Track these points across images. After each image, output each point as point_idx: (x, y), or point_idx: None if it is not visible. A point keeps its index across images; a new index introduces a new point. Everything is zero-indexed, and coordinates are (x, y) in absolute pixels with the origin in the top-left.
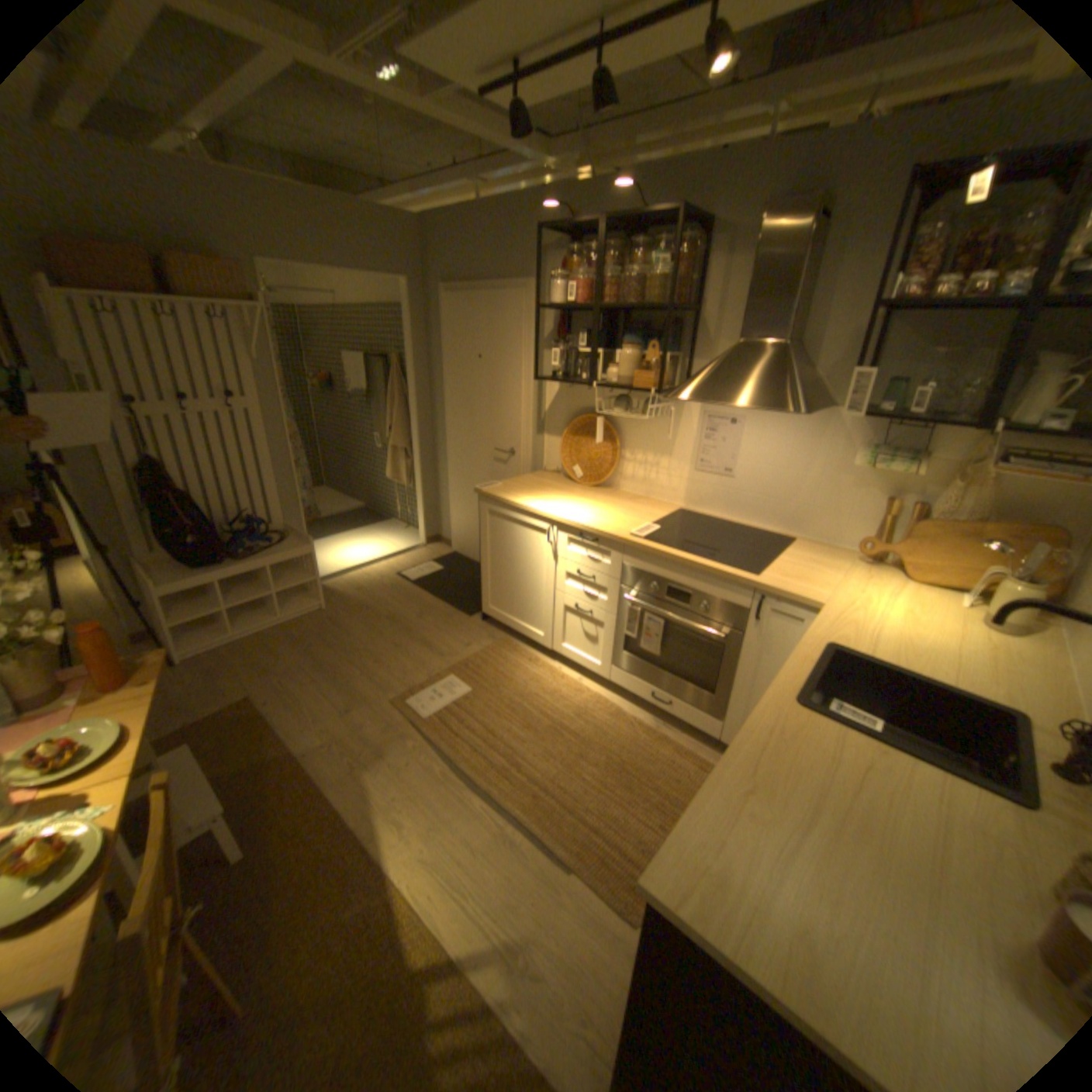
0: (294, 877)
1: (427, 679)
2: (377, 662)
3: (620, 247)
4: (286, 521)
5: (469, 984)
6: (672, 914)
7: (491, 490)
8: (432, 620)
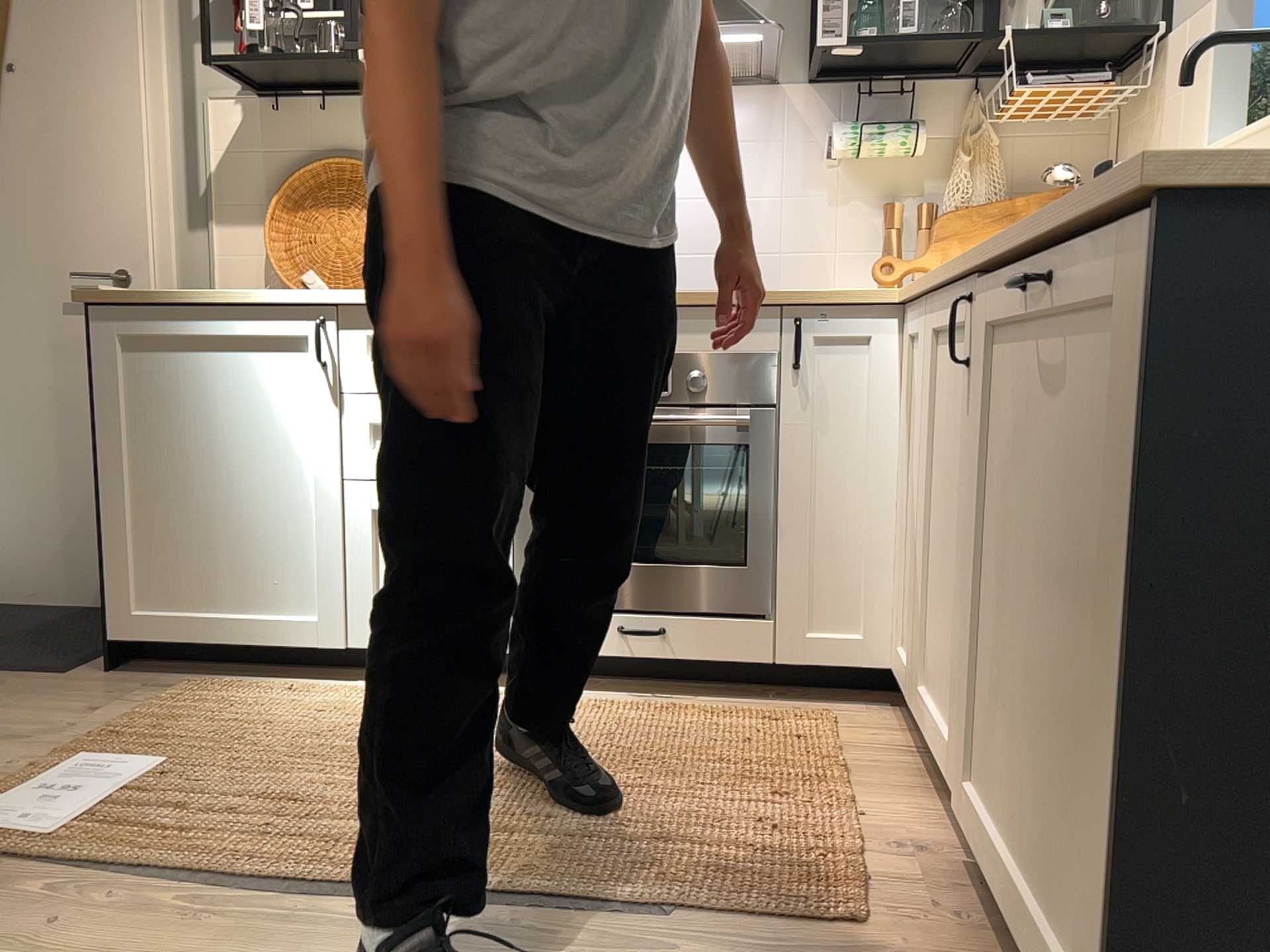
0: None
1: (3, 783)
2: None
3: None
4: None
5: None
6: (1263, 163)
7: (124, 292)
8: None
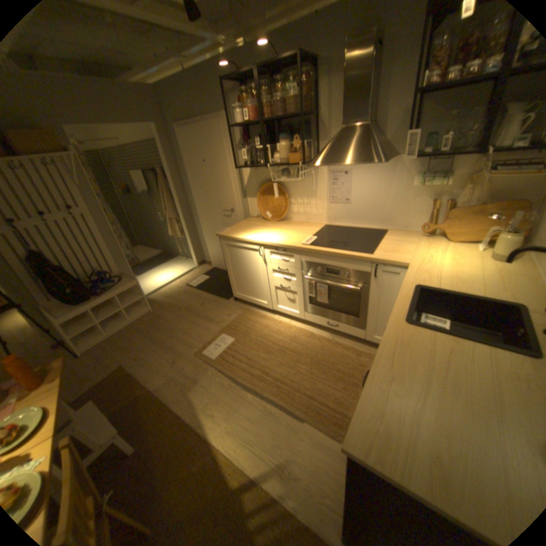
0: (163, 455)
1: (212, 337)
2: (184, 334)
3: (267, 83)
4: (120, 270)
5: (262, 490)
6: (362, 462)
7: (225, 233)
8: (209, 306)
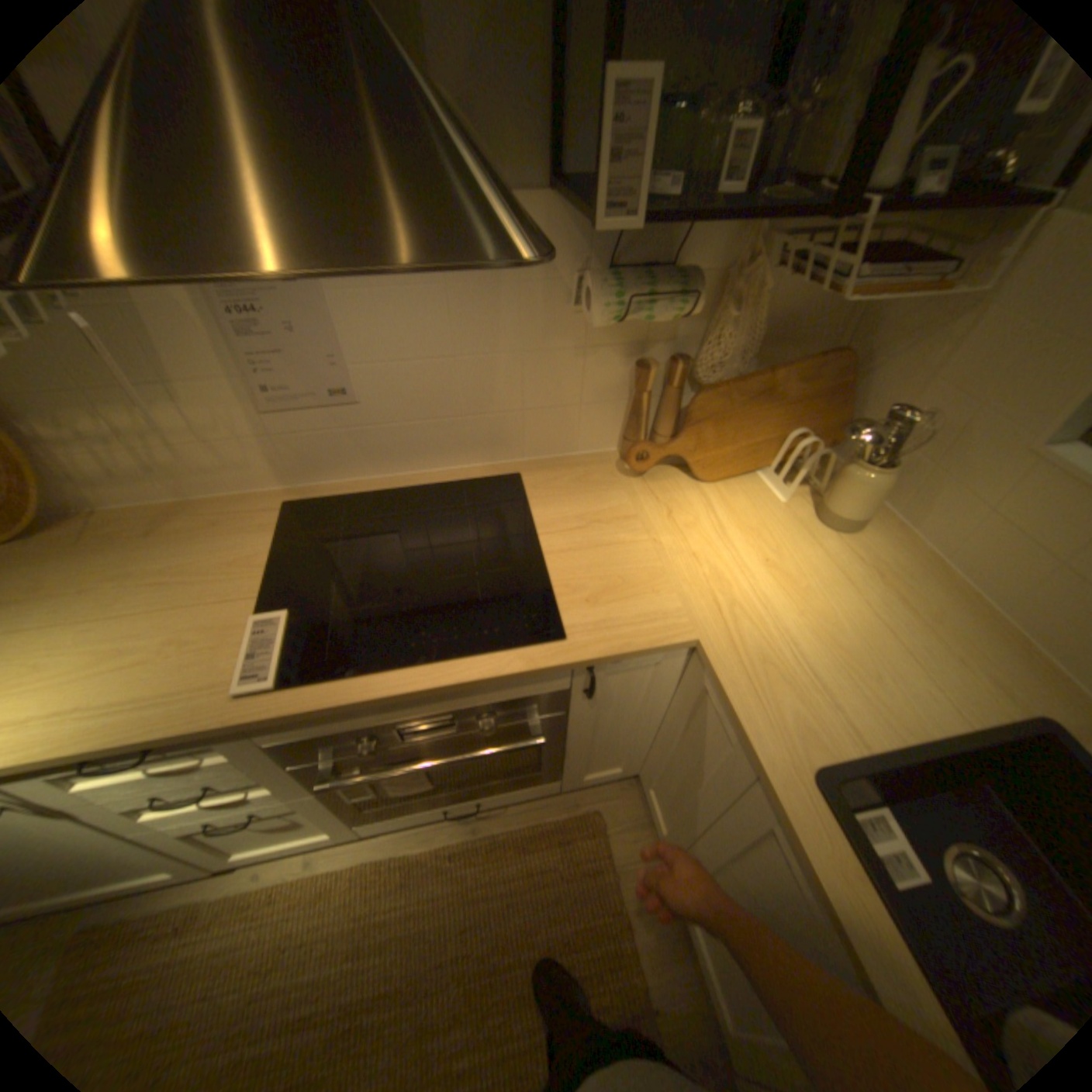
0: None
1: None
2: None
3: None
4: None
5: None
6: None
7: None
8: None
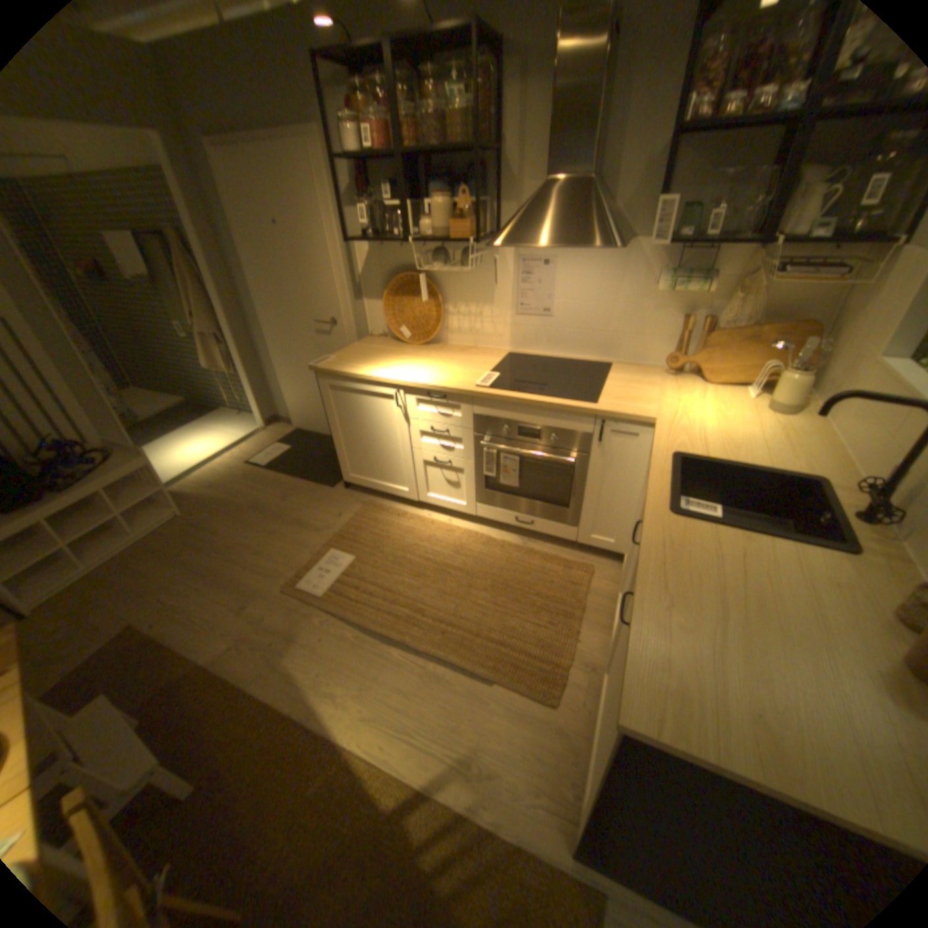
0: (246, 777)
1: (312, 556)
2: (256, 553)
3: (406, 79)
4: (103, 436)
5: (438, 803)
6: (655, 740)
7: (327, 365)
8: (297, 499)
